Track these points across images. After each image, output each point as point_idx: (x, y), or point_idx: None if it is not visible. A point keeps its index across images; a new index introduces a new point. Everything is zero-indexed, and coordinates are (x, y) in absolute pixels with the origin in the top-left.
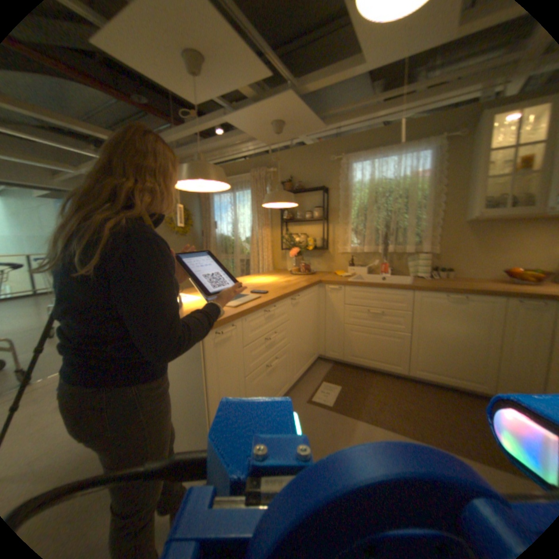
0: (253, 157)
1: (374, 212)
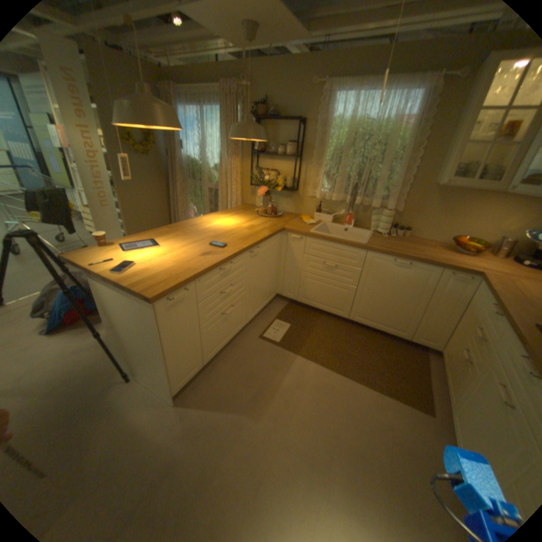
0: (222, 59)
1: (348, 157)
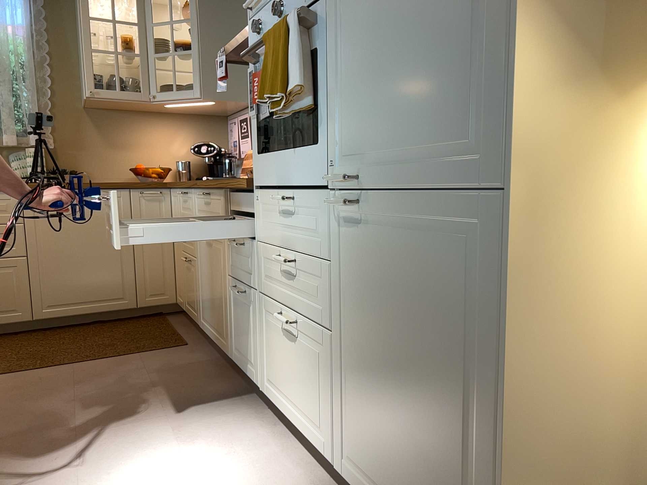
0: None
1: None
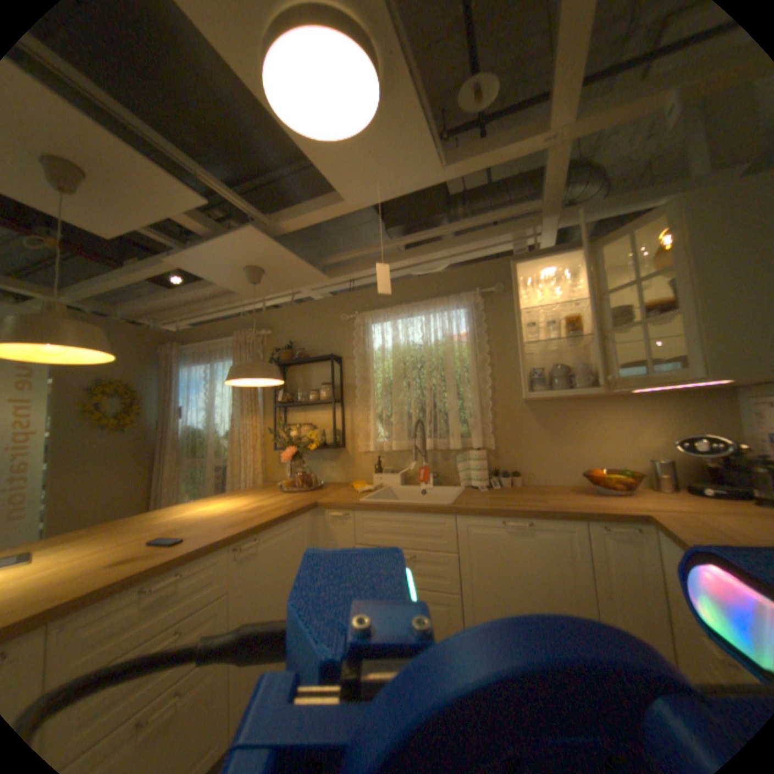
0: (242, 315)
1: (401, 390)
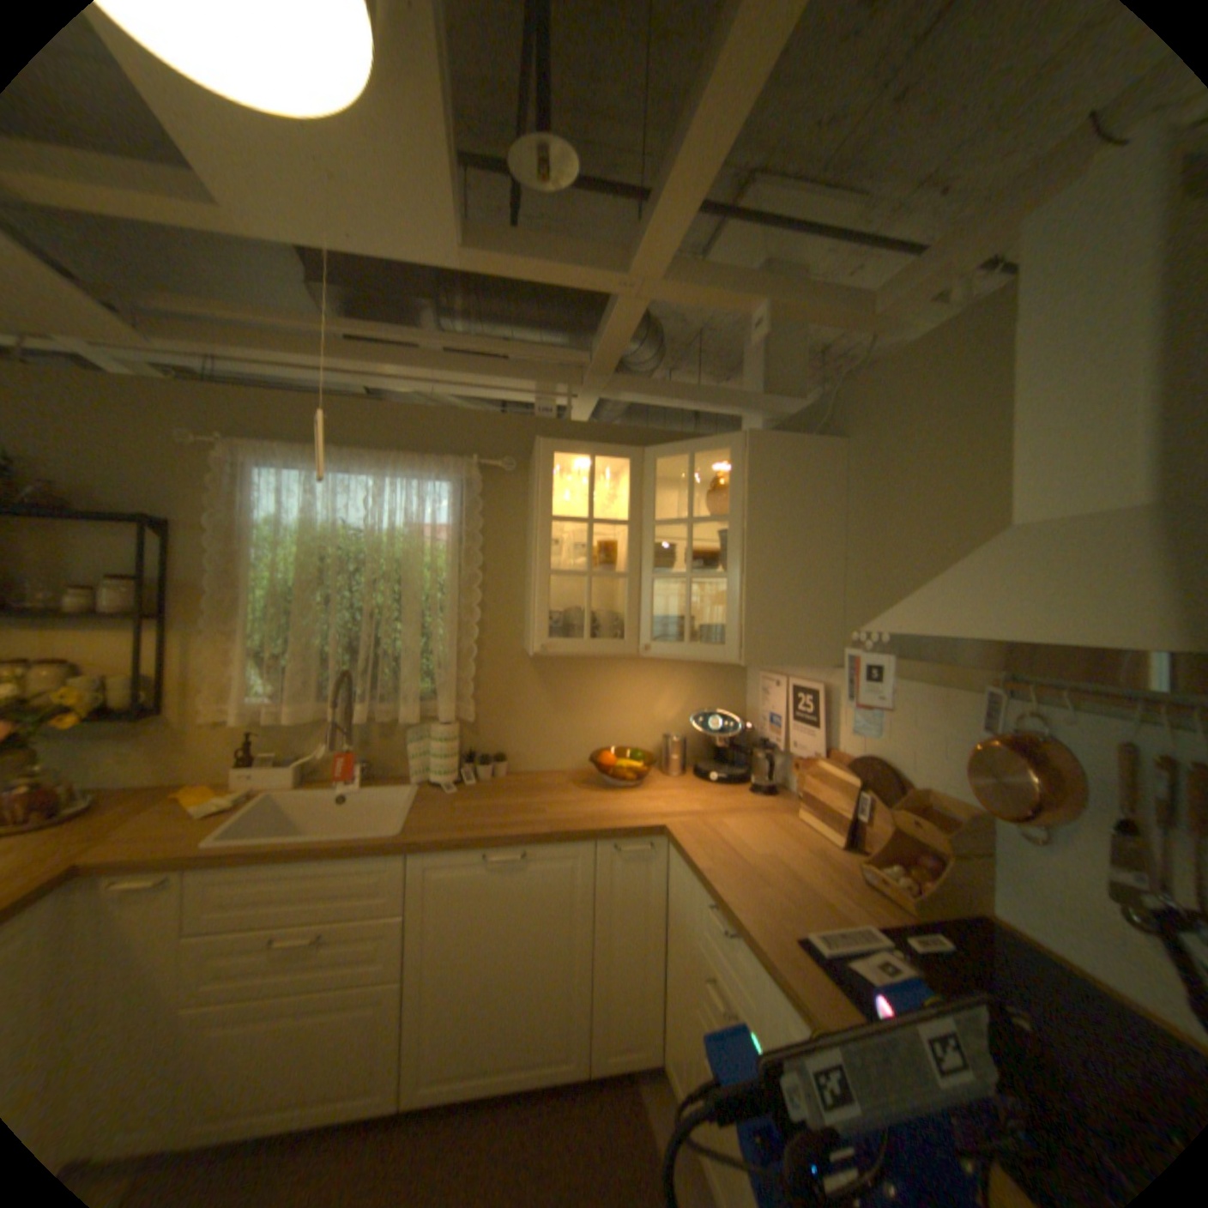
0: None
1: (312, 613)
